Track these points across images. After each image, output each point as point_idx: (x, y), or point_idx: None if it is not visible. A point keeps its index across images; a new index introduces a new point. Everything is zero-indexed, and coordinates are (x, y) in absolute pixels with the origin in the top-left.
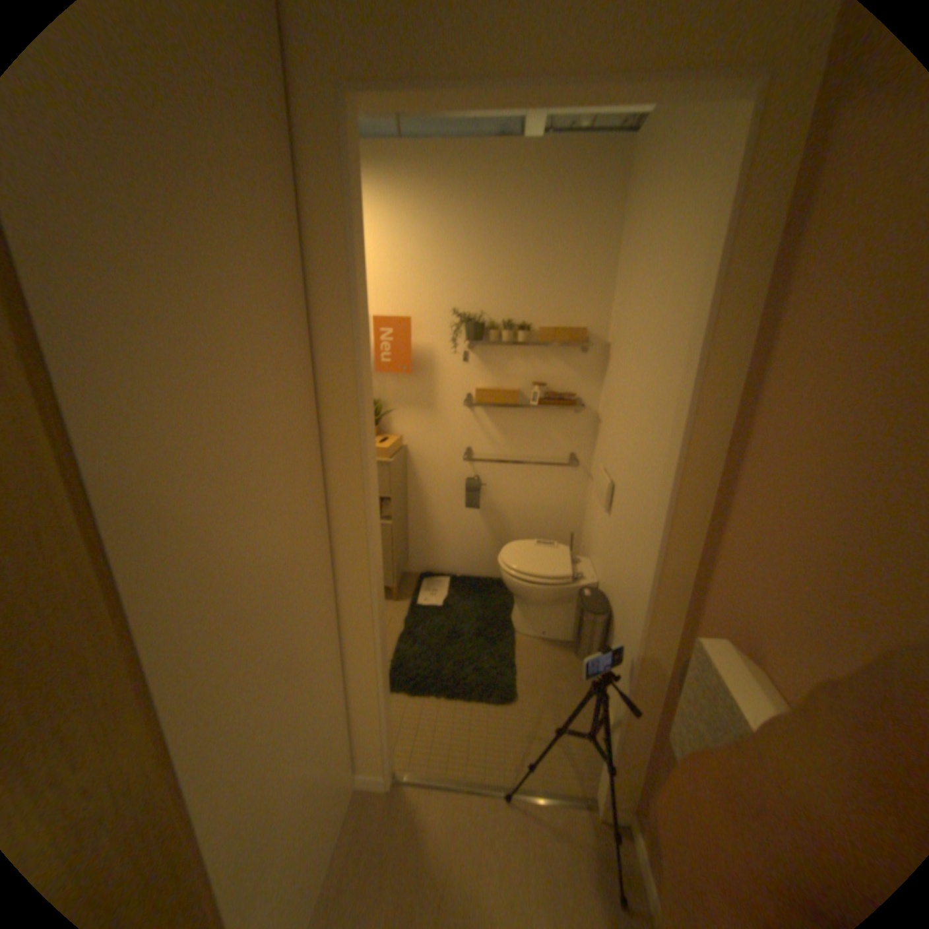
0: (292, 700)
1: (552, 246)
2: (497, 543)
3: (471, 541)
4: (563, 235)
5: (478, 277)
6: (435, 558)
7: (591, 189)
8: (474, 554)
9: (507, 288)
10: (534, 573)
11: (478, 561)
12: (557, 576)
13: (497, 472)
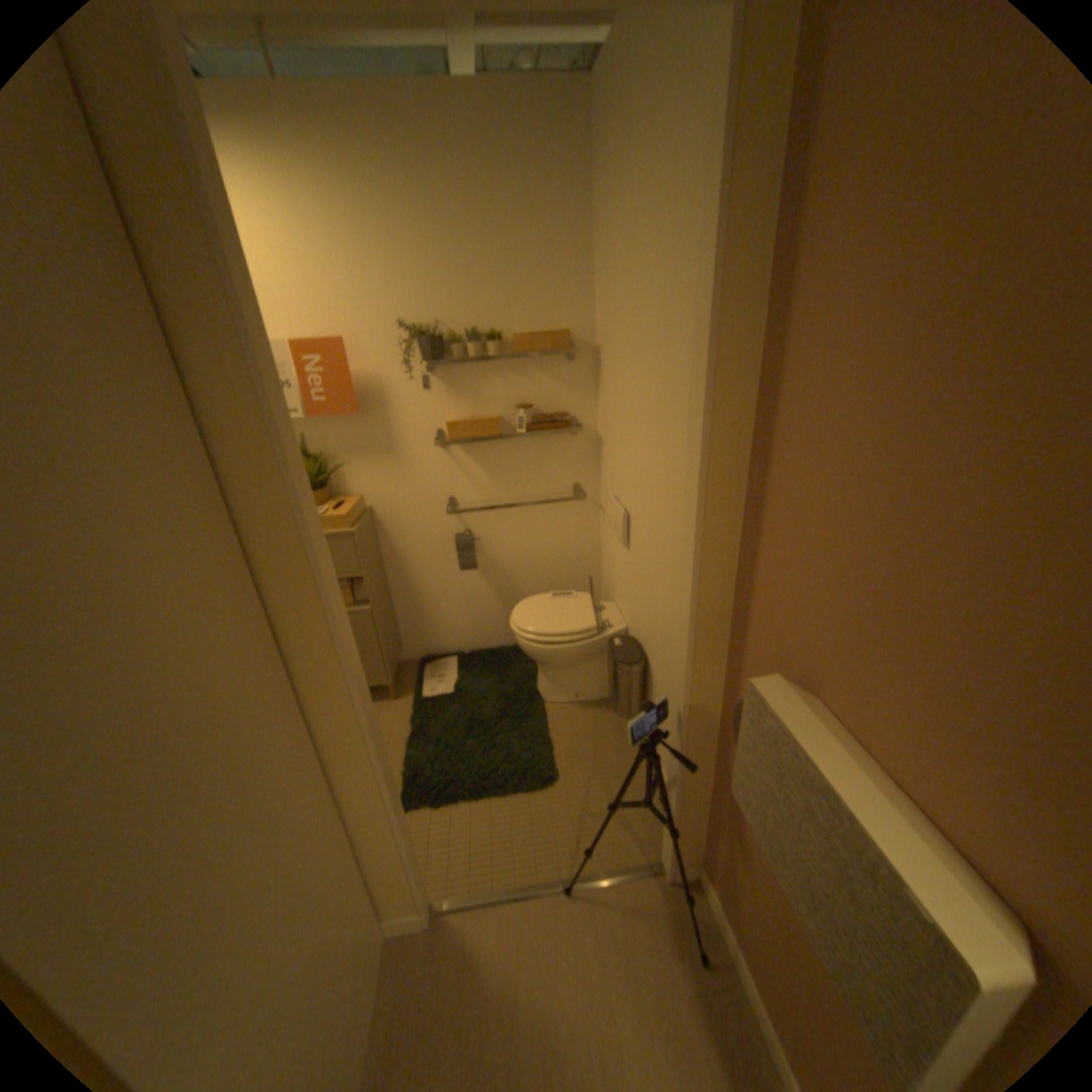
0: (264, 879)
1: (507, 227)
2: (502, 605)
3: (470, 609)
4: (518, 211)
5: (419, 275)
6: (431, 637)
7: (543, 148)
8: (477, 622)
9: (459, 286)
10: (551, 632)
11: (484, 630)
12: (577, 630)
13: (487, 521)
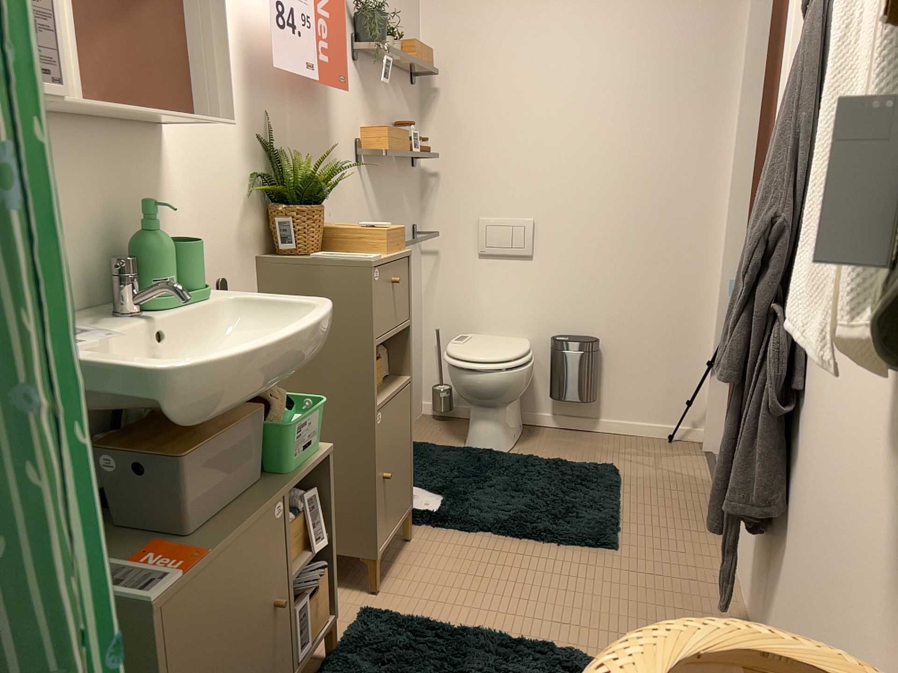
0: None
1: None
2: None
3: None
4: None
5: None
6: None
7: None
8: None
9: None
10: (522, 353)
11: None
12: (528, 347)
13: None
